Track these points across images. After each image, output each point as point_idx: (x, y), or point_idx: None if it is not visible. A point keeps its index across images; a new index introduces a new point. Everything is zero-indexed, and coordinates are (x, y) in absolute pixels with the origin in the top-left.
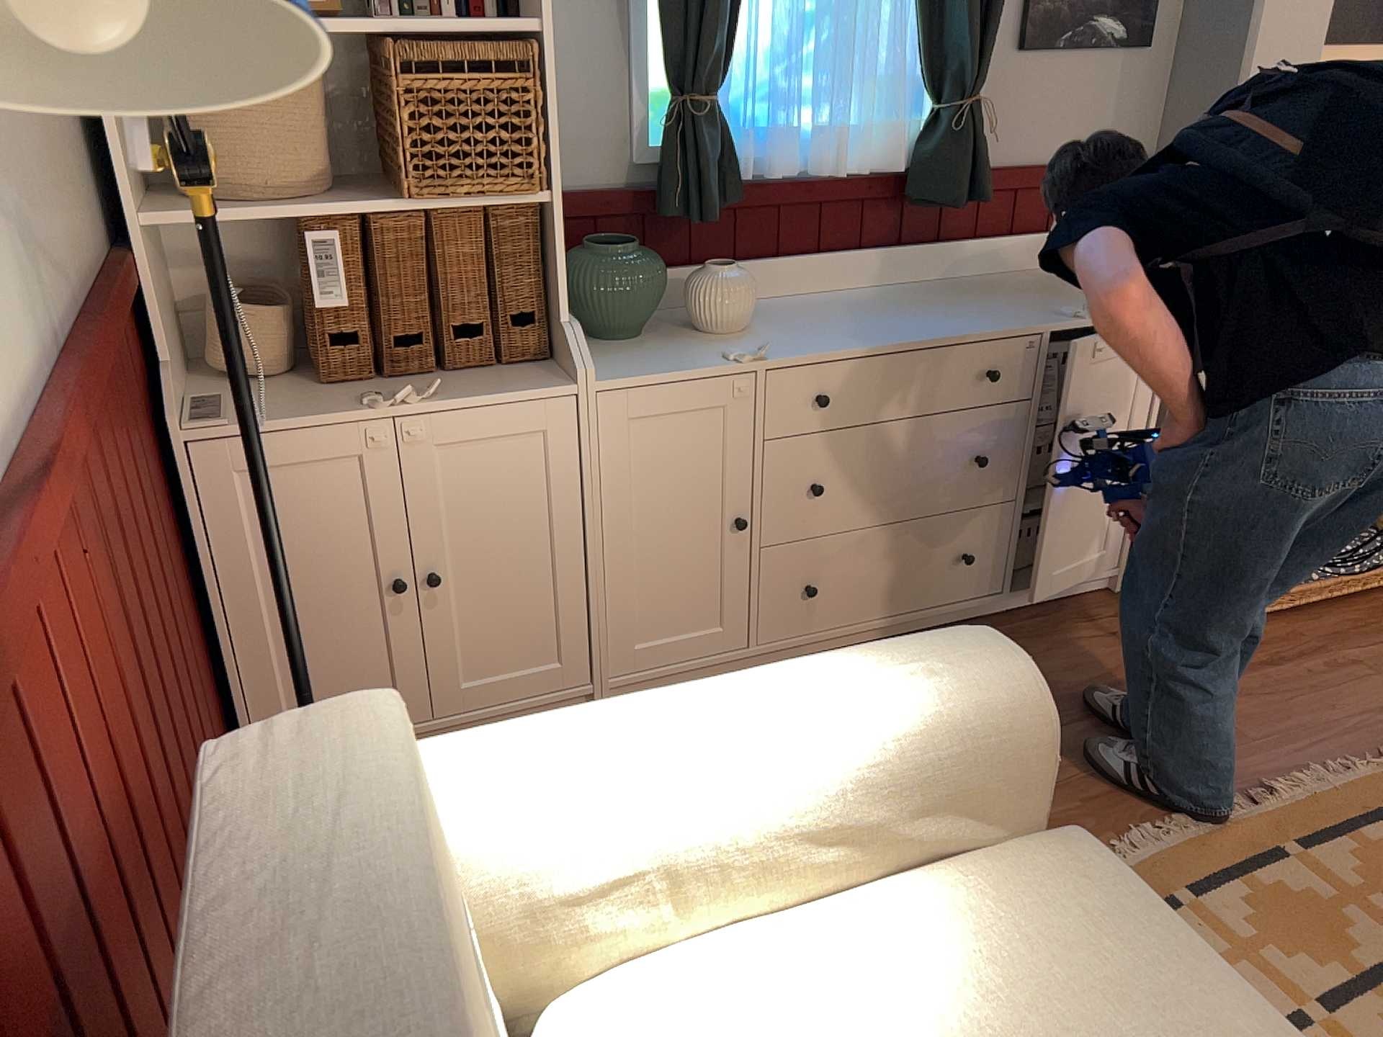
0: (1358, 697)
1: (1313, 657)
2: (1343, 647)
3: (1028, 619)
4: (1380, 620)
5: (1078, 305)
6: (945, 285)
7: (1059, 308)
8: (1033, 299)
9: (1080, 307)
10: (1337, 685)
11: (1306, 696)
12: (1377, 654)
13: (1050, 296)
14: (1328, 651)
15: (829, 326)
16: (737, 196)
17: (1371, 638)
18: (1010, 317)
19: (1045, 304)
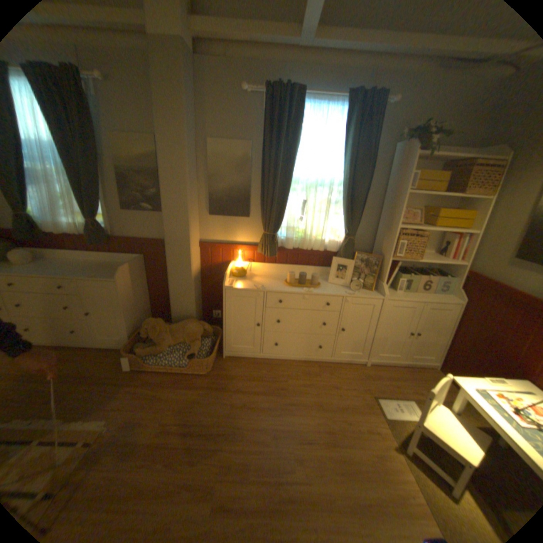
0: (111, 405)
1: (129, 388)
2: (142, 388)
3: (96, 353)
4: (170, 384)
5: (97, 274)
6: (103, 264)
7: (94, 274)
8: (101, 271)
9: (99, 275)
10: (115, 399)
11: (101, 399)
12: (145, 394)
13: (106, 271)
14: (135, 388)
15: (37, 269)
16: (41, 236)
17: (154, 388)
18: (76, 274)
19: (97, 273)
